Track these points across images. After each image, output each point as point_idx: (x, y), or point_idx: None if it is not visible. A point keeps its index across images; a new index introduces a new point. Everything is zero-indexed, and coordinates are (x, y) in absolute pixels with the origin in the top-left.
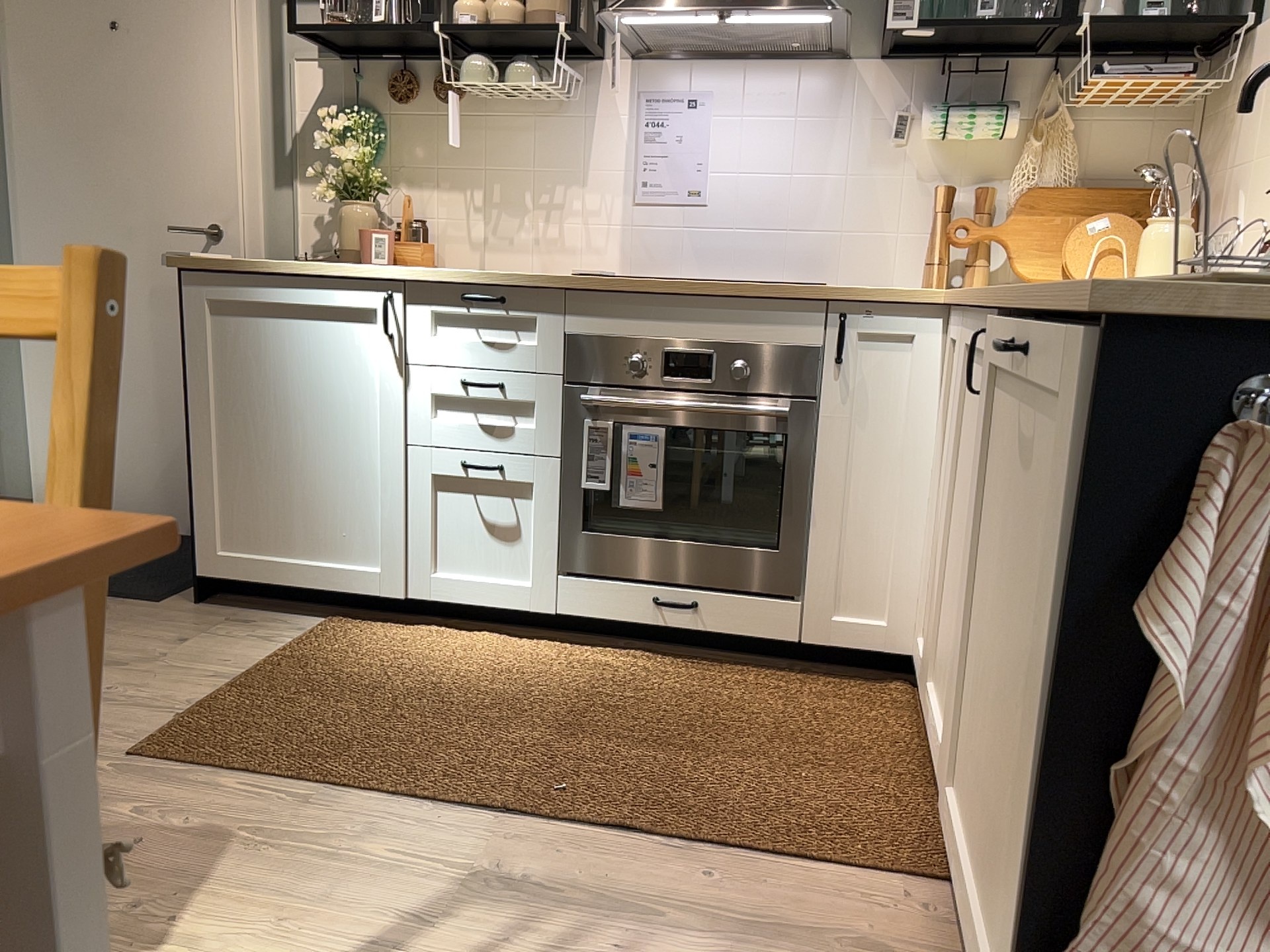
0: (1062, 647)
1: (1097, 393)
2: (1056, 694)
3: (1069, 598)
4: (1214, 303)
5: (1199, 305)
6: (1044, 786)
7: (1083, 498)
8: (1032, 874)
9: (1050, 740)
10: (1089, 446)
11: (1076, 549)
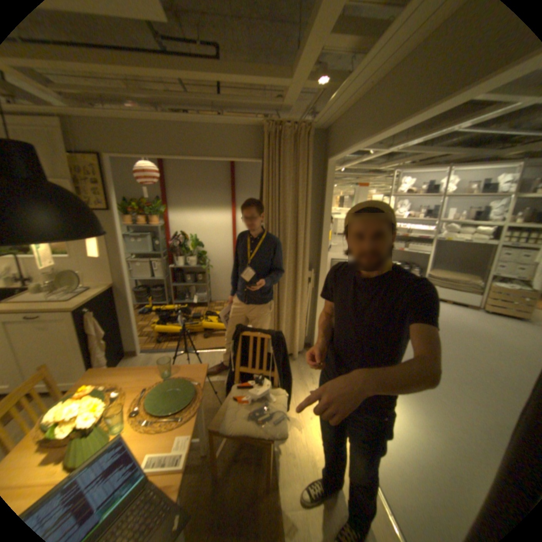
0: (71, 343)
1: (65, 317)
2: (73, 347)
3: (70, 337)
4: (74, 303)
5: (75, 305)
6: (75, 357)
7: (68, 327)
8: (78, 367)
9: (74, 352)
10: (66, 322)
11: (69, 332)
